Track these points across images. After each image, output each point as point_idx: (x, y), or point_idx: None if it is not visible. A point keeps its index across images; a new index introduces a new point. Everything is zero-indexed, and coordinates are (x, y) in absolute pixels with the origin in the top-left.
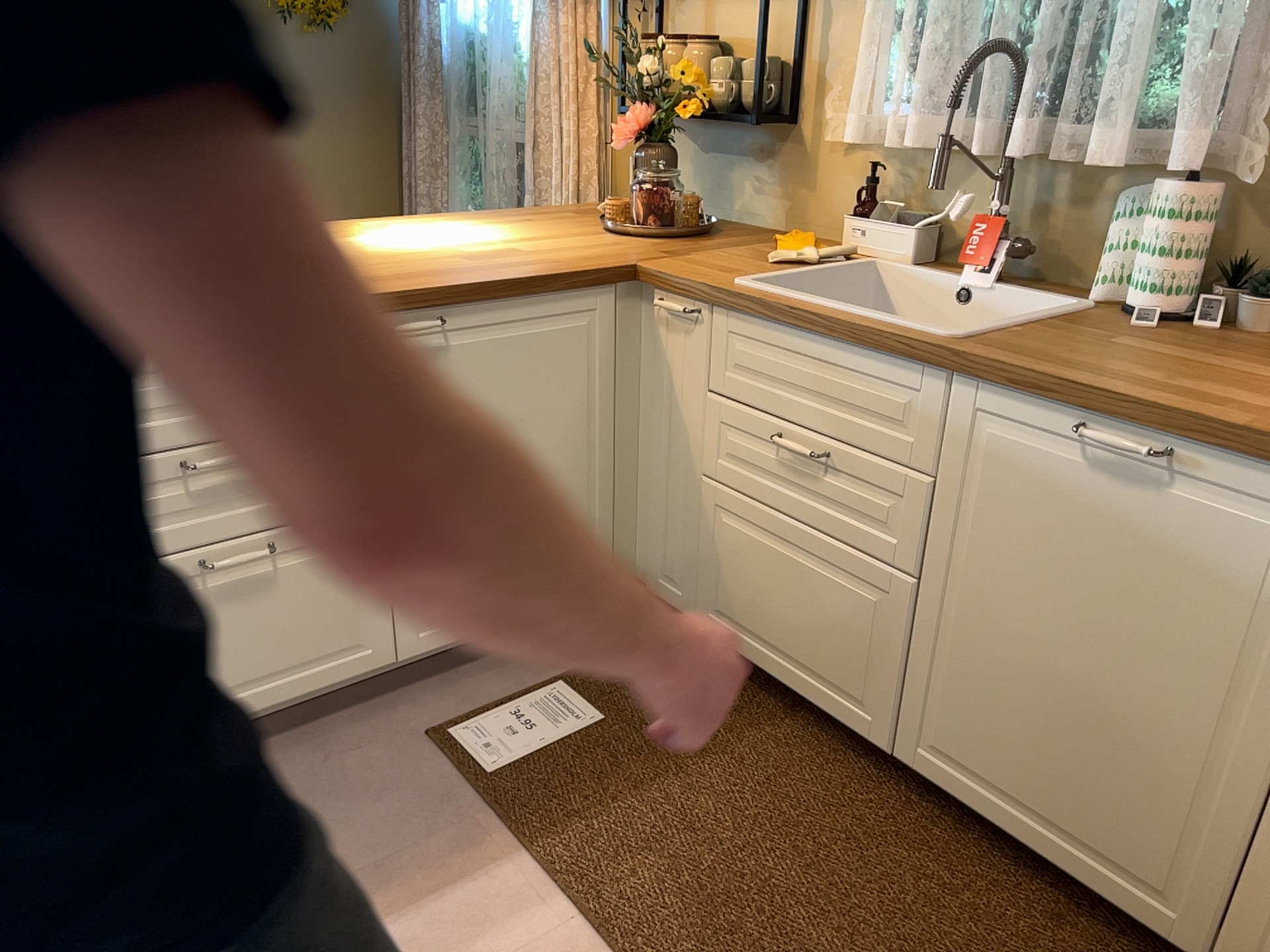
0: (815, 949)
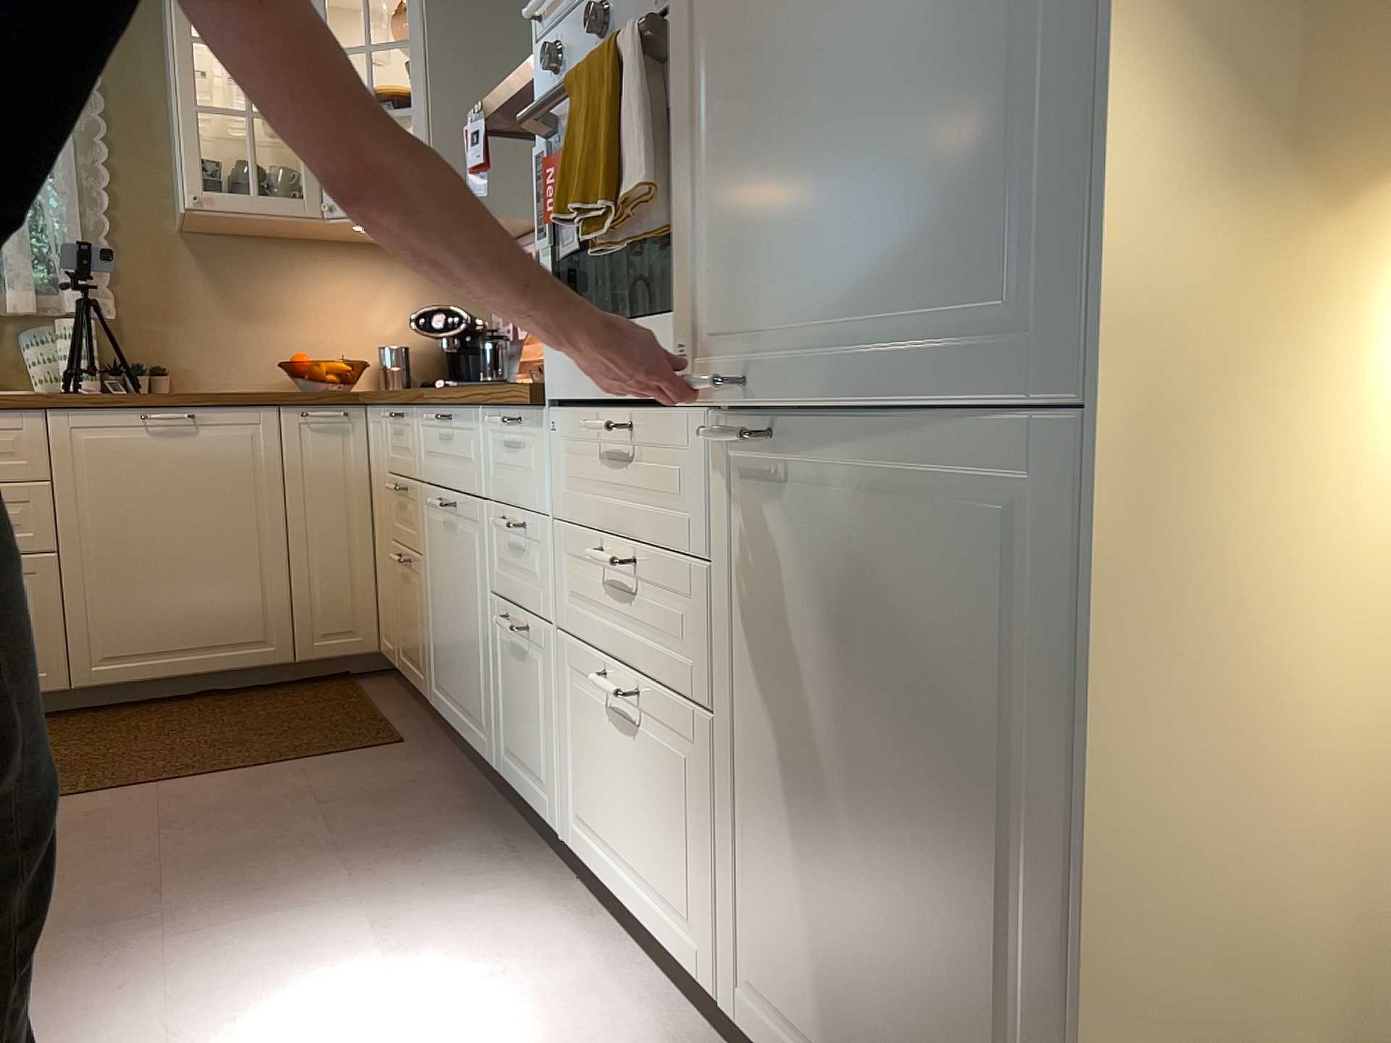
0: (142, 752)
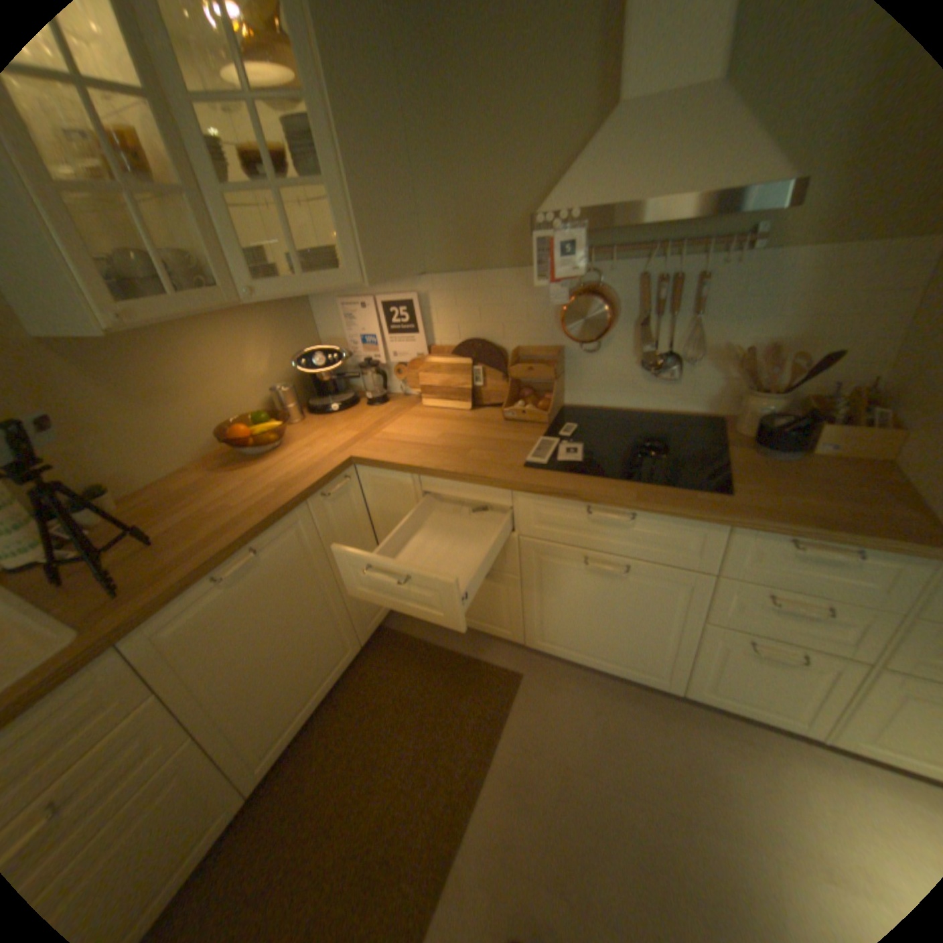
0: (383, 810)
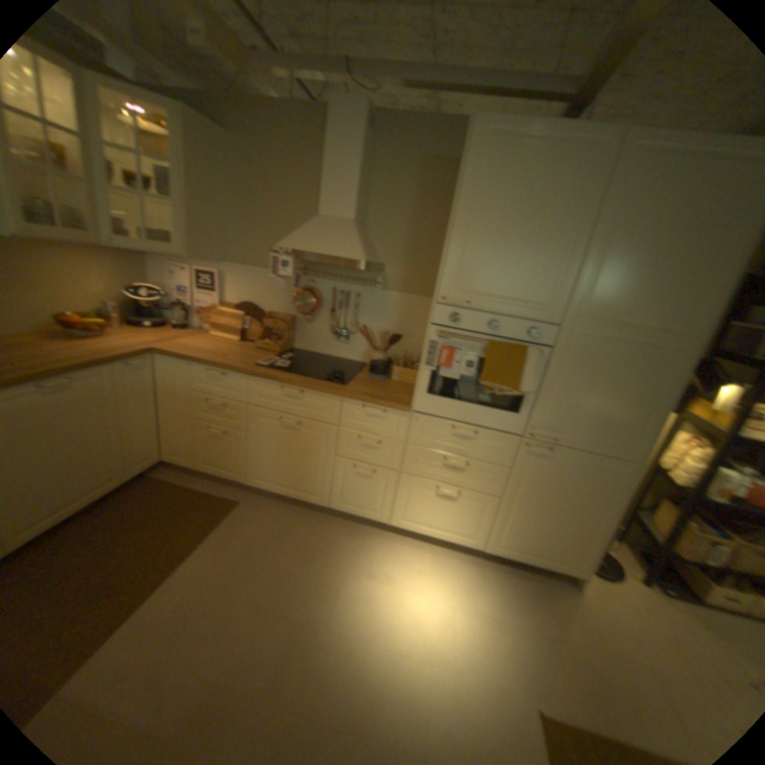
0: (115, 565)
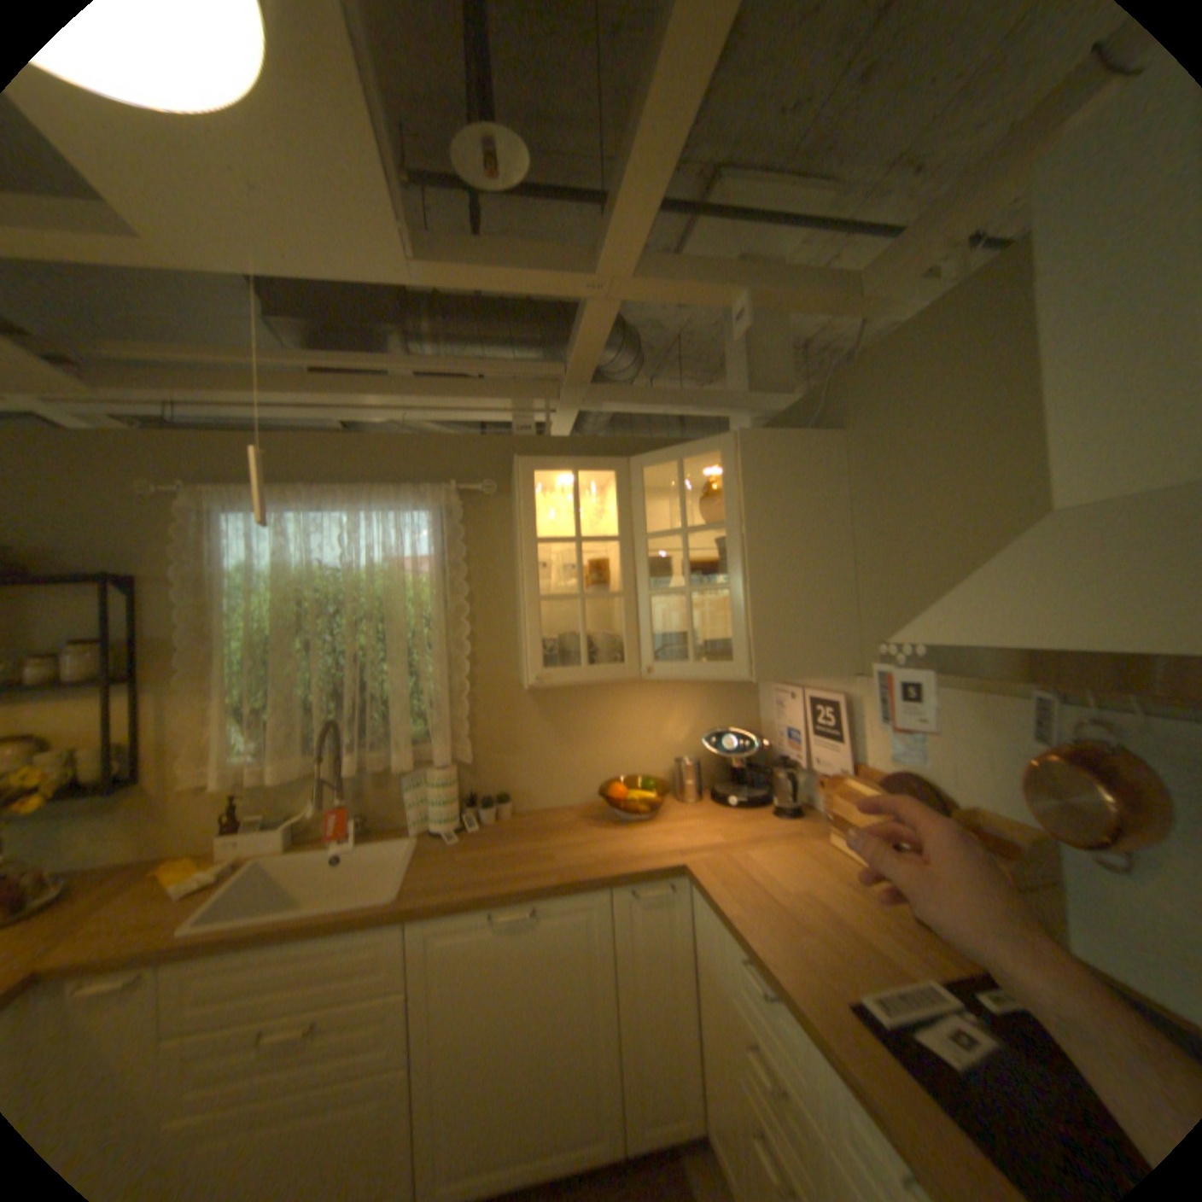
0: None
